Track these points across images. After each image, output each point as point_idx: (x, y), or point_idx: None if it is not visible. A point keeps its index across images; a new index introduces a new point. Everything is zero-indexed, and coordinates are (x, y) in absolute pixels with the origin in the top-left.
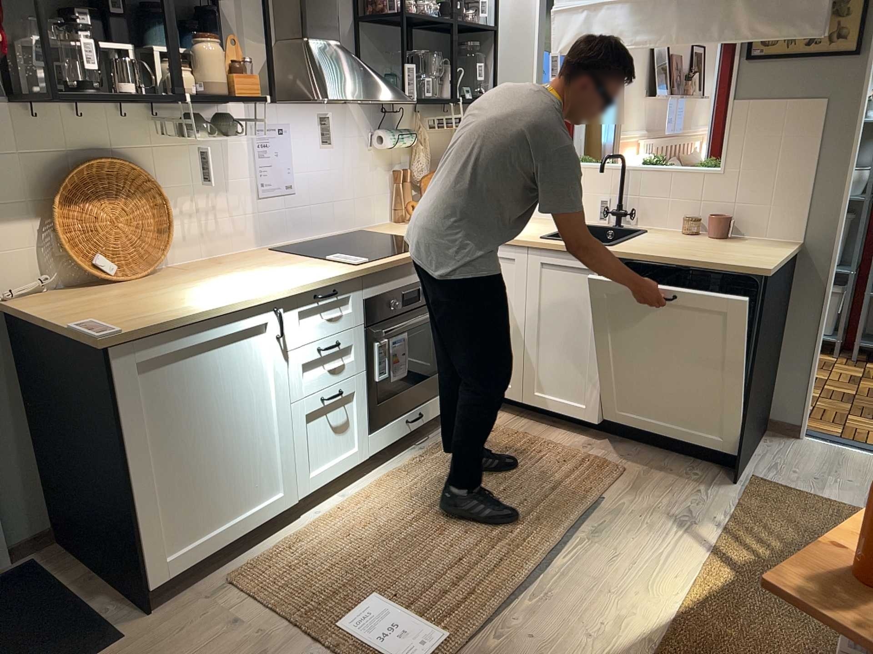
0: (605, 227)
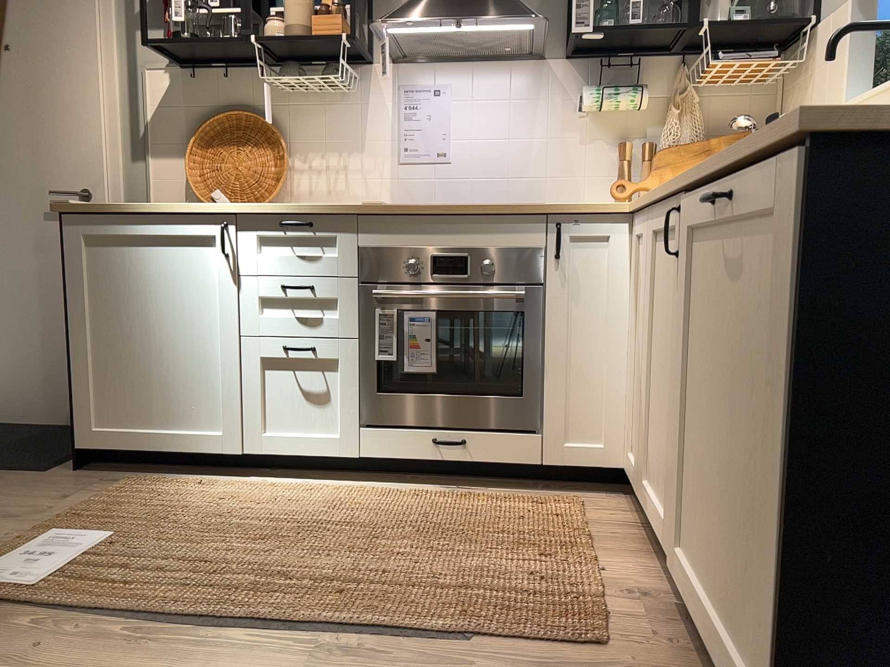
0: None
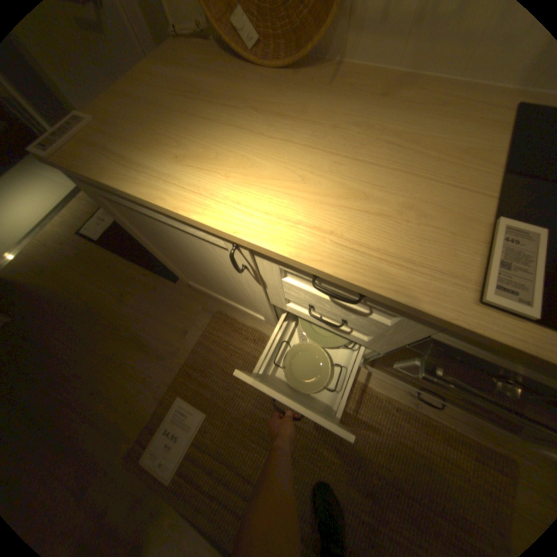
0: None
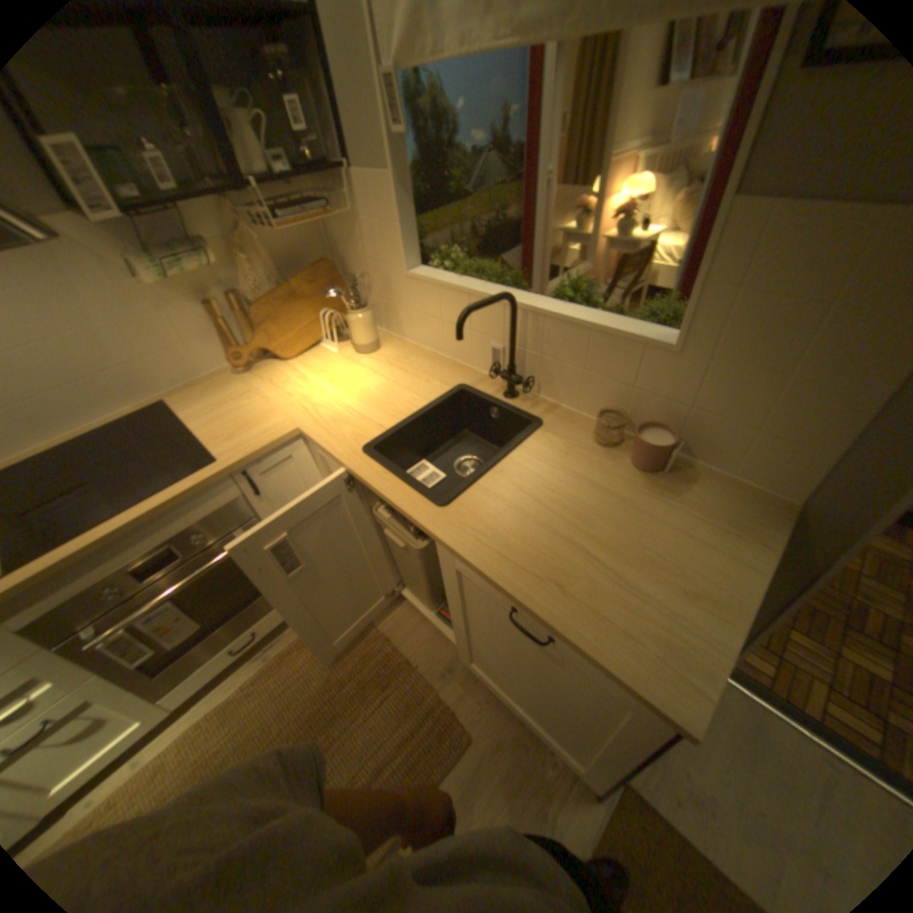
0: (485, 401)
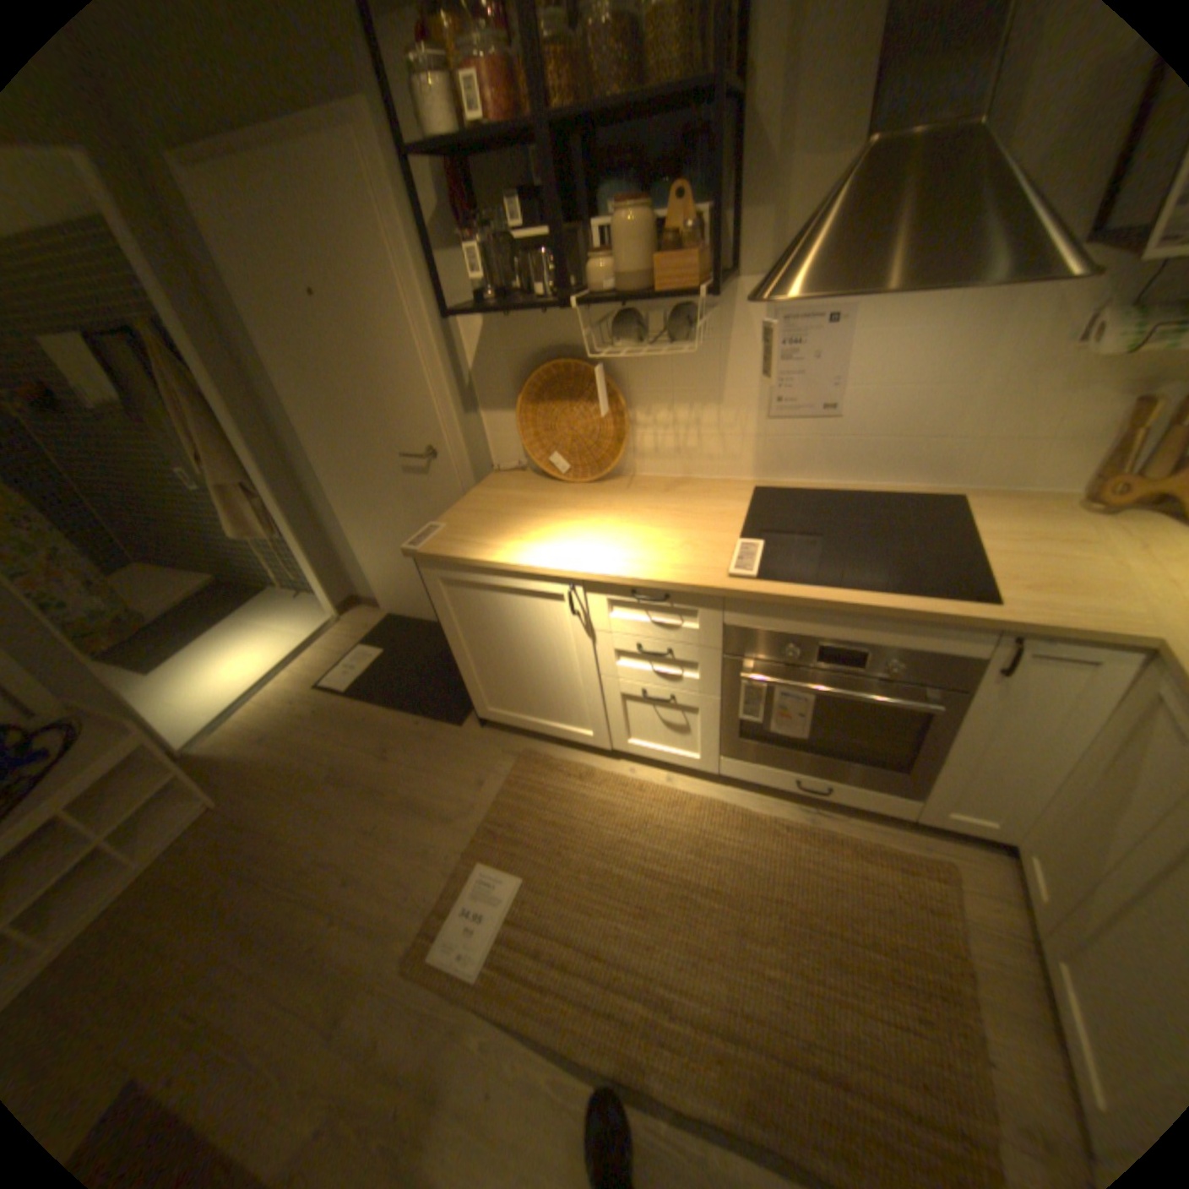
0: None
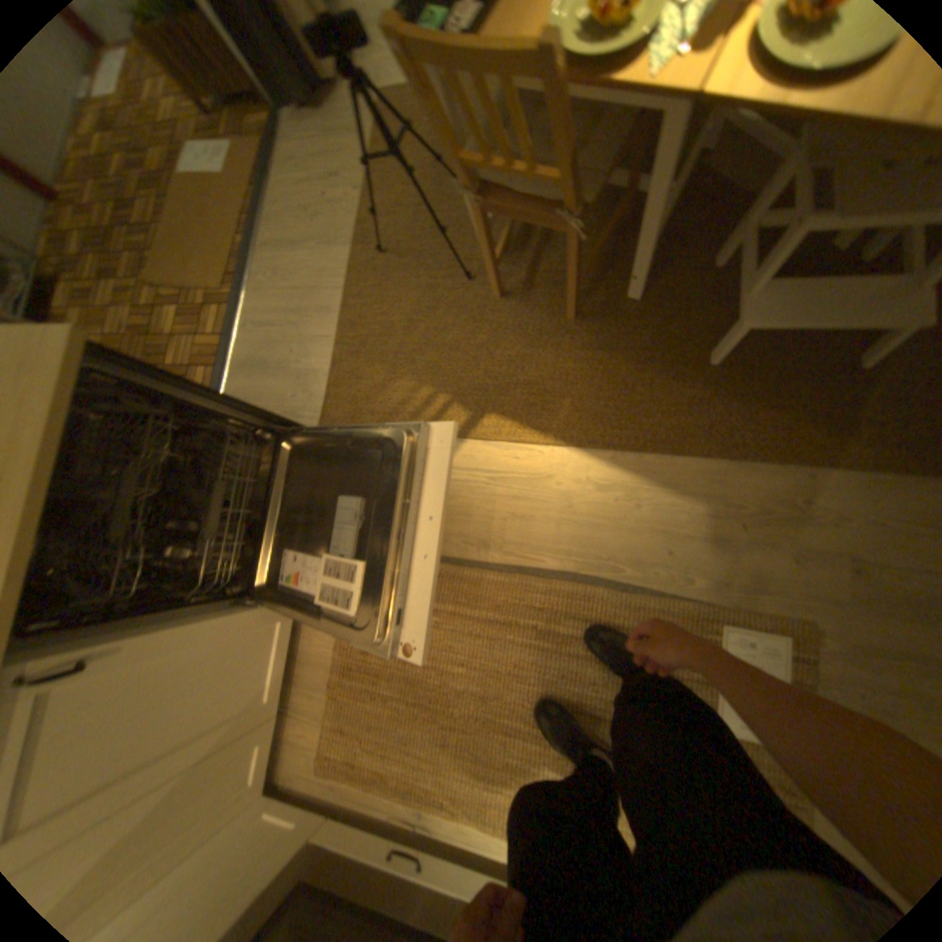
0: None
